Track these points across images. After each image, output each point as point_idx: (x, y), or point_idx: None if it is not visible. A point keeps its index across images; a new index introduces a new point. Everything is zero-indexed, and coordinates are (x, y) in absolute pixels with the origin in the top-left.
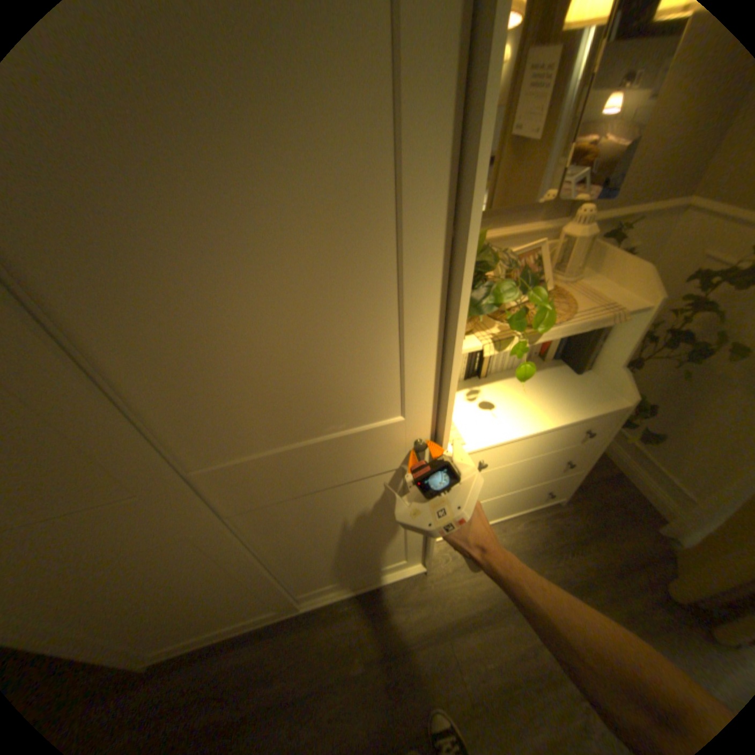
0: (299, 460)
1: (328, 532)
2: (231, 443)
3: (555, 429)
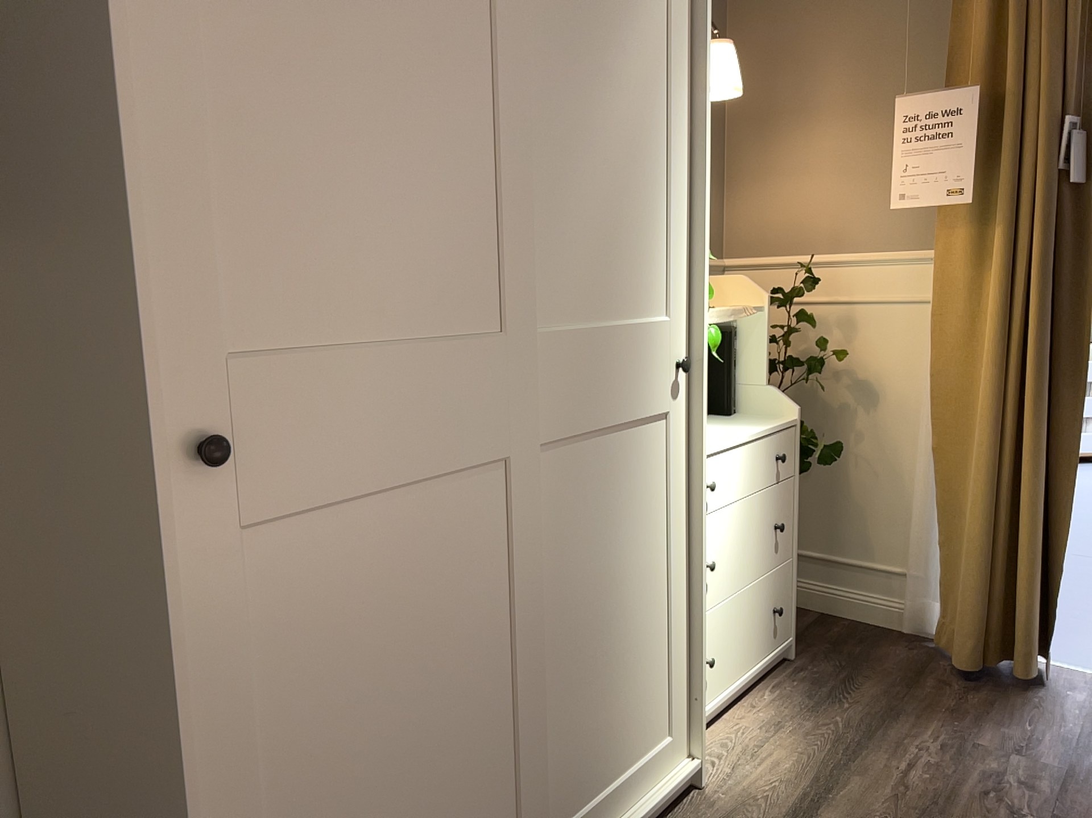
0: (602, 352)
1: (601, 545)
2: (567, 302)
3: (741, 434)
